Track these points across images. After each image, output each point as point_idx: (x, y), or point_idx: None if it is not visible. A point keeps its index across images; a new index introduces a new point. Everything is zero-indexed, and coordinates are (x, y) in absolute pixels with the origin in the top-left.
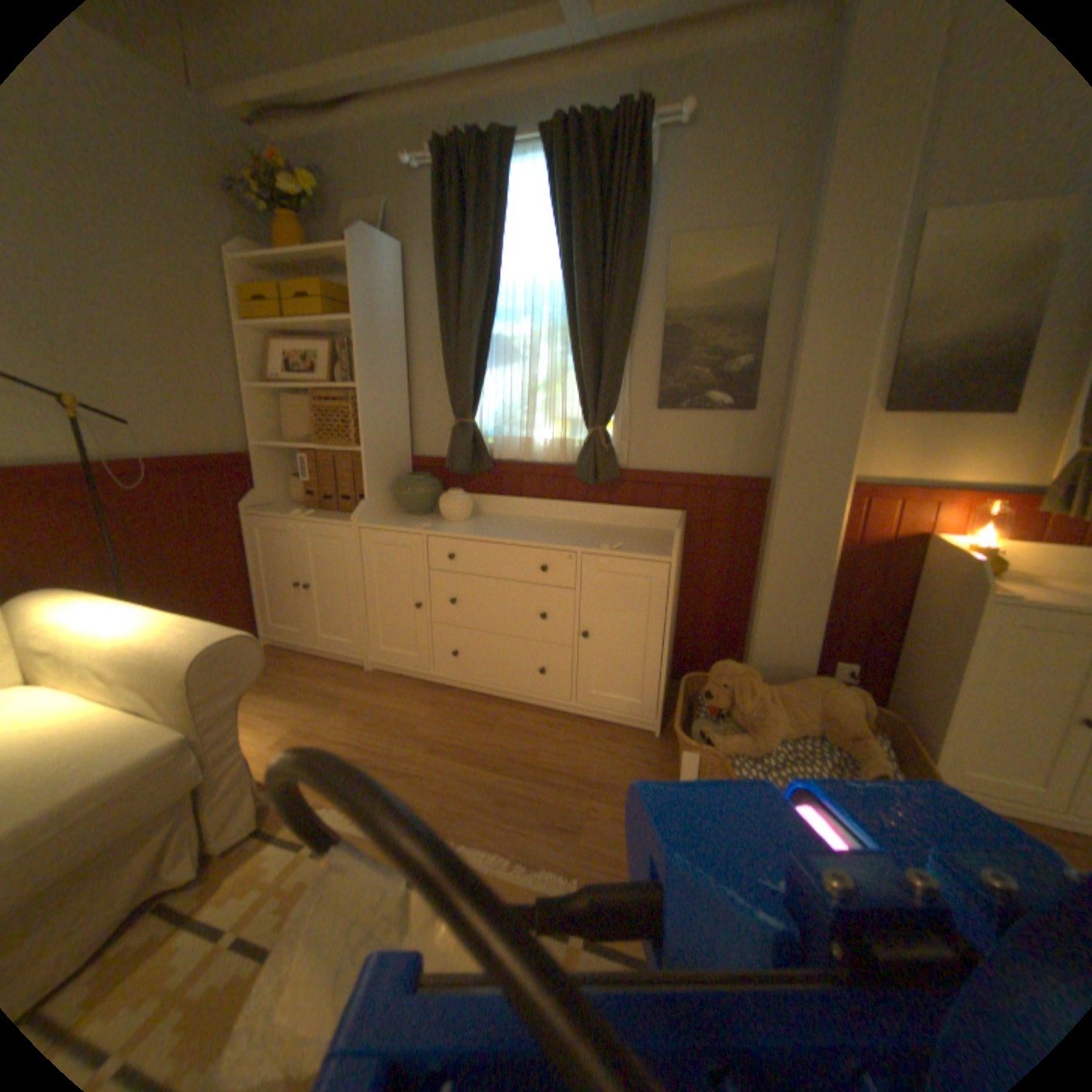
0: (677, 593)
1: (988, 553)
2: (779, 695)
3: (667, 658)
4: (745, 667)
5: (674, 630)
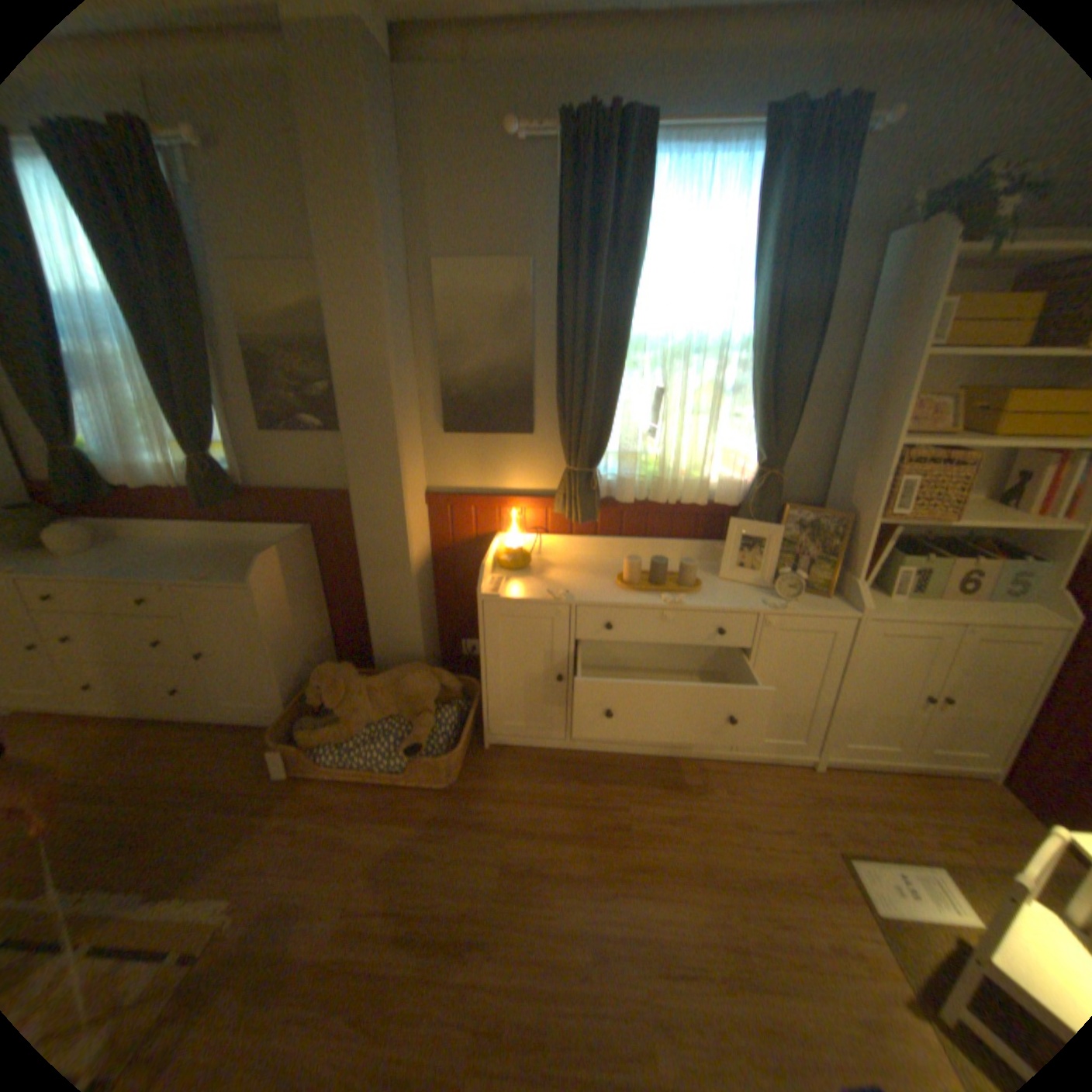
0: (317, 599)
1: (512, 553)
2: (368, 687)
3: (281, 668)
4: (341, 667)
5: (329, 630)
